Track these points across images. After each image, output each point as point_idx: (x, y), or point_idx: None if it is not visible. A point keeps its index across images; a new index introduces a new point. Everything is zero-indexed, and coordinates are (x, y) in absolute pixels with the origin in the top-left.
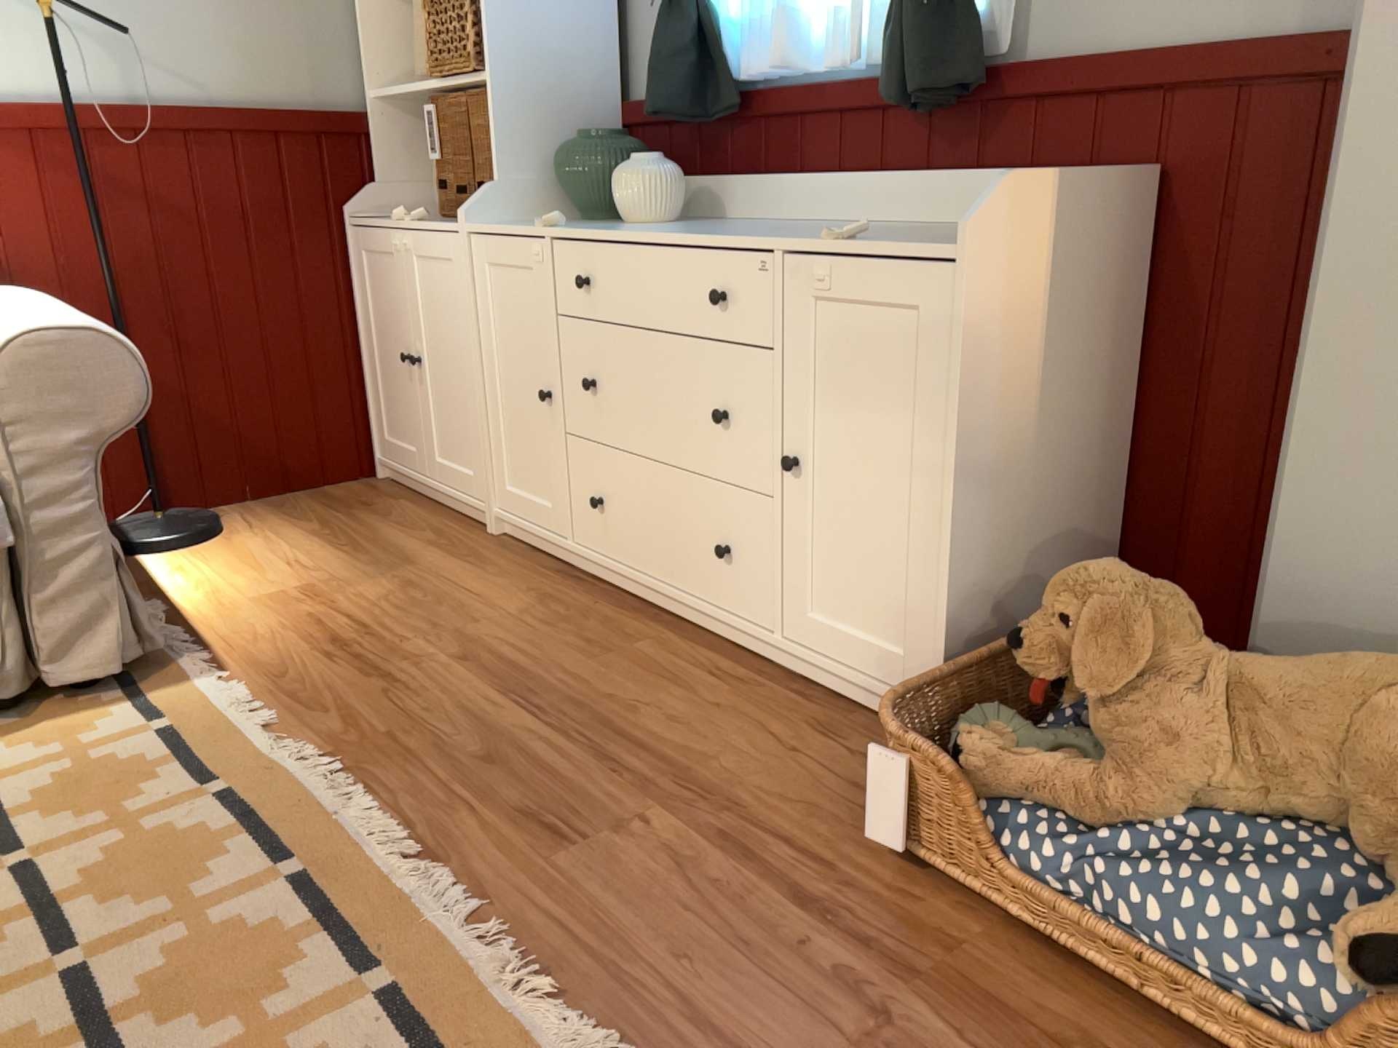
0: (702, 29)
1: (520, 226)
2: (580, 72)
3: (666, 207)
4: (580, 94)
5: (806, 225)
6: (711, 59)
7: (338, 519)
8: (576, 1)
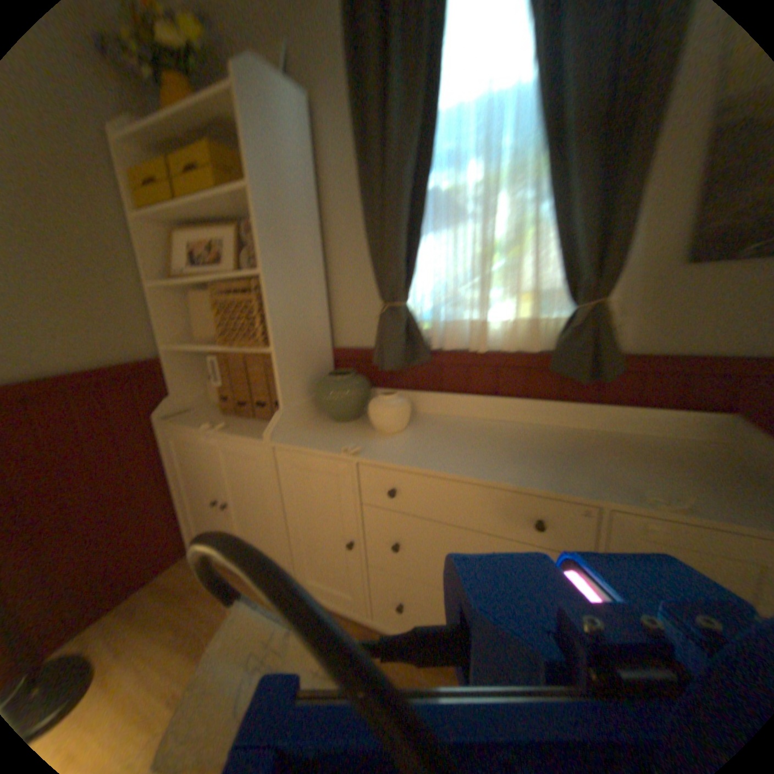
0: (414, 319)
1: (308, 433)
2: (317, 333)
3: (409, 419)
4: (319, 345)
5: (496, 426)
6: (410, 332)
7: (185, 615)
8: (313, 296)
